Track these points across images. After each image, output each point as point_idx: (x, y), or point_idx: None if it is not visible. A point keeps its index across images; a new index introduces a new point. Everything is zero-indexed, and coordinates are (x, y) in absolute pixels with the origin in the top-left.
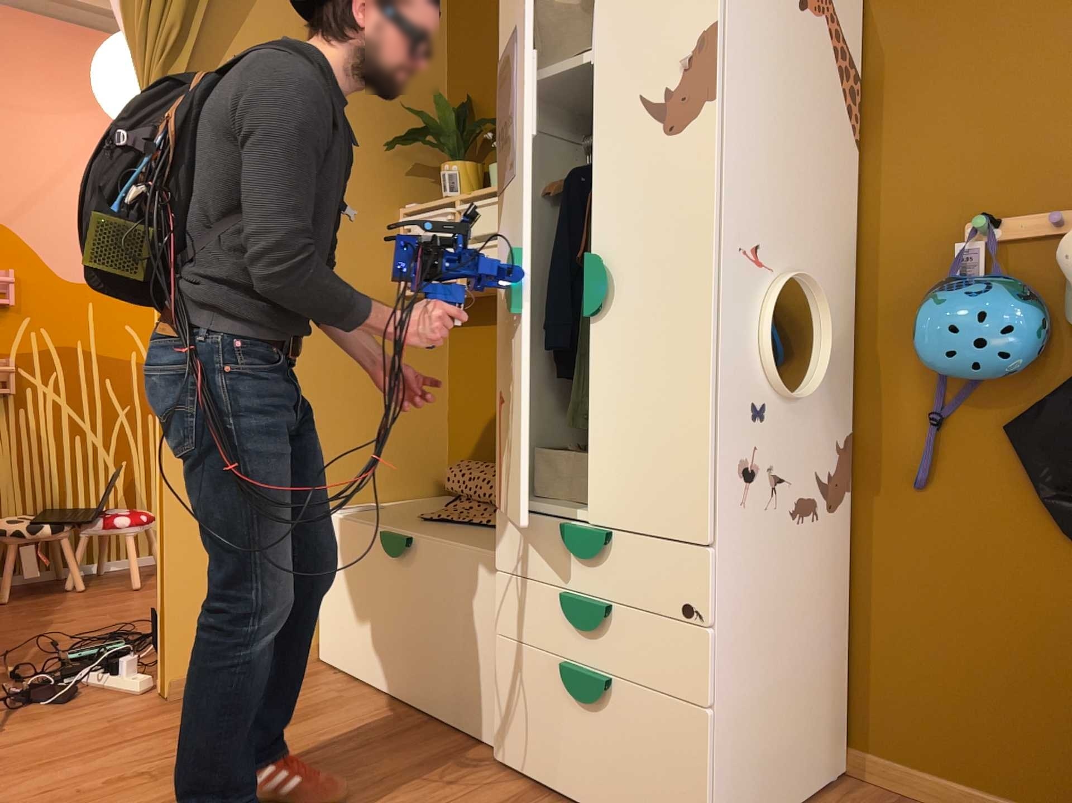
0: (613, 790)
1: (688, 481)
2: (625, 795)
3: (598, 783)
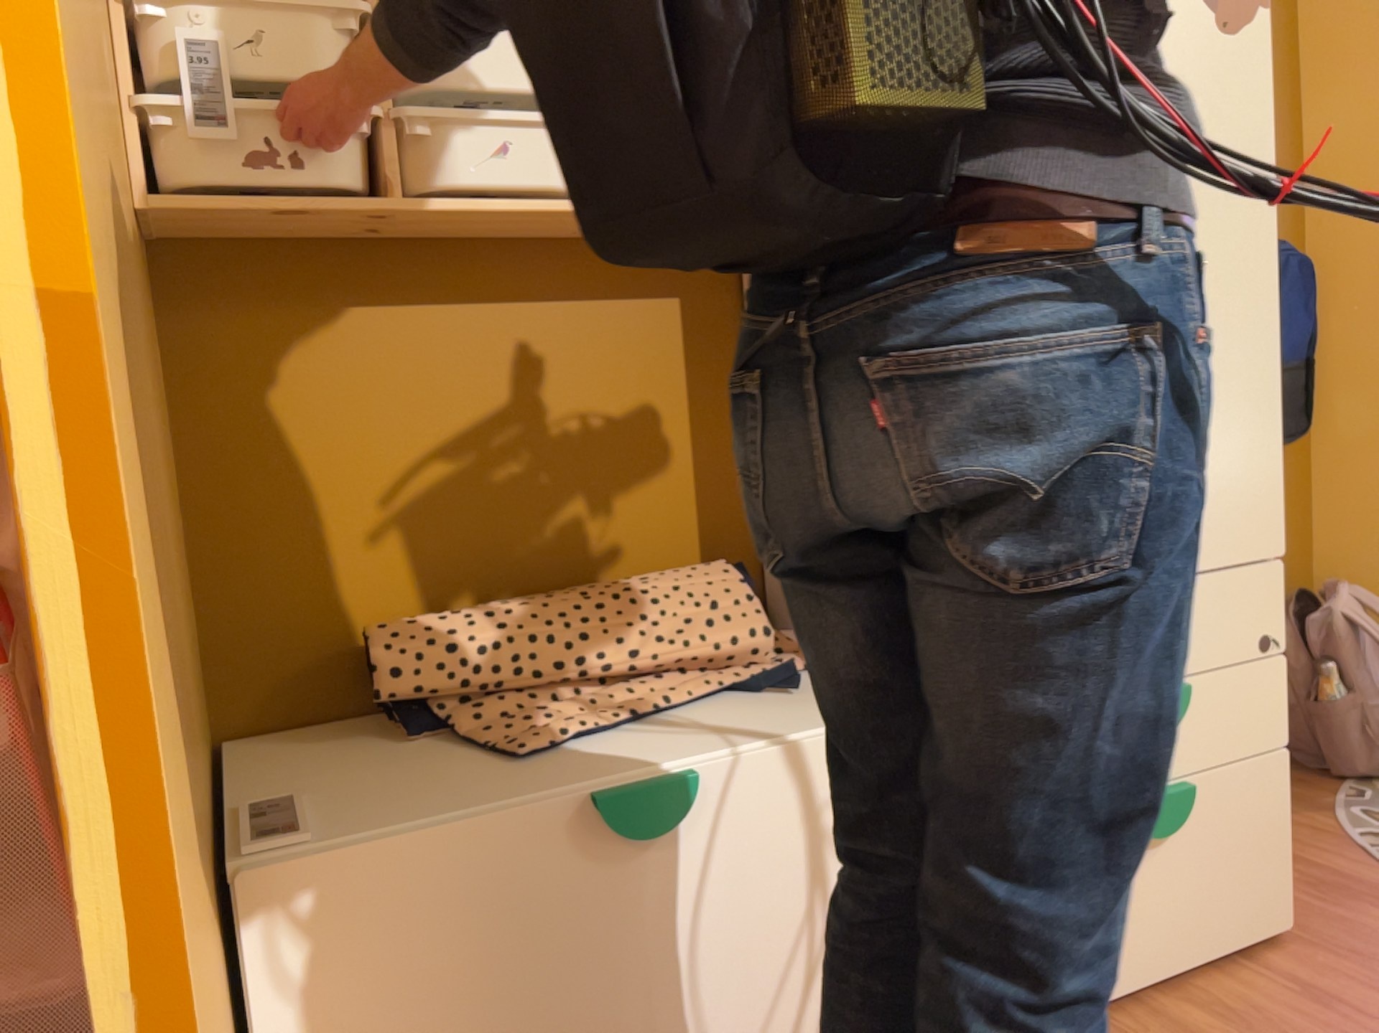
0: (1193, 925)
1: (1263, 483)
2: (1208, 919)
3: (1175, 932)
